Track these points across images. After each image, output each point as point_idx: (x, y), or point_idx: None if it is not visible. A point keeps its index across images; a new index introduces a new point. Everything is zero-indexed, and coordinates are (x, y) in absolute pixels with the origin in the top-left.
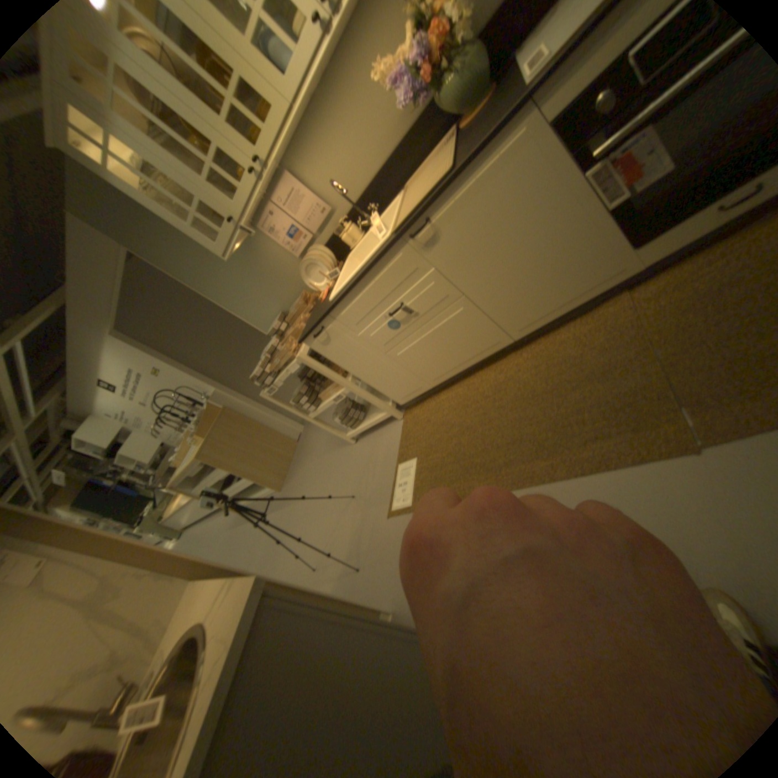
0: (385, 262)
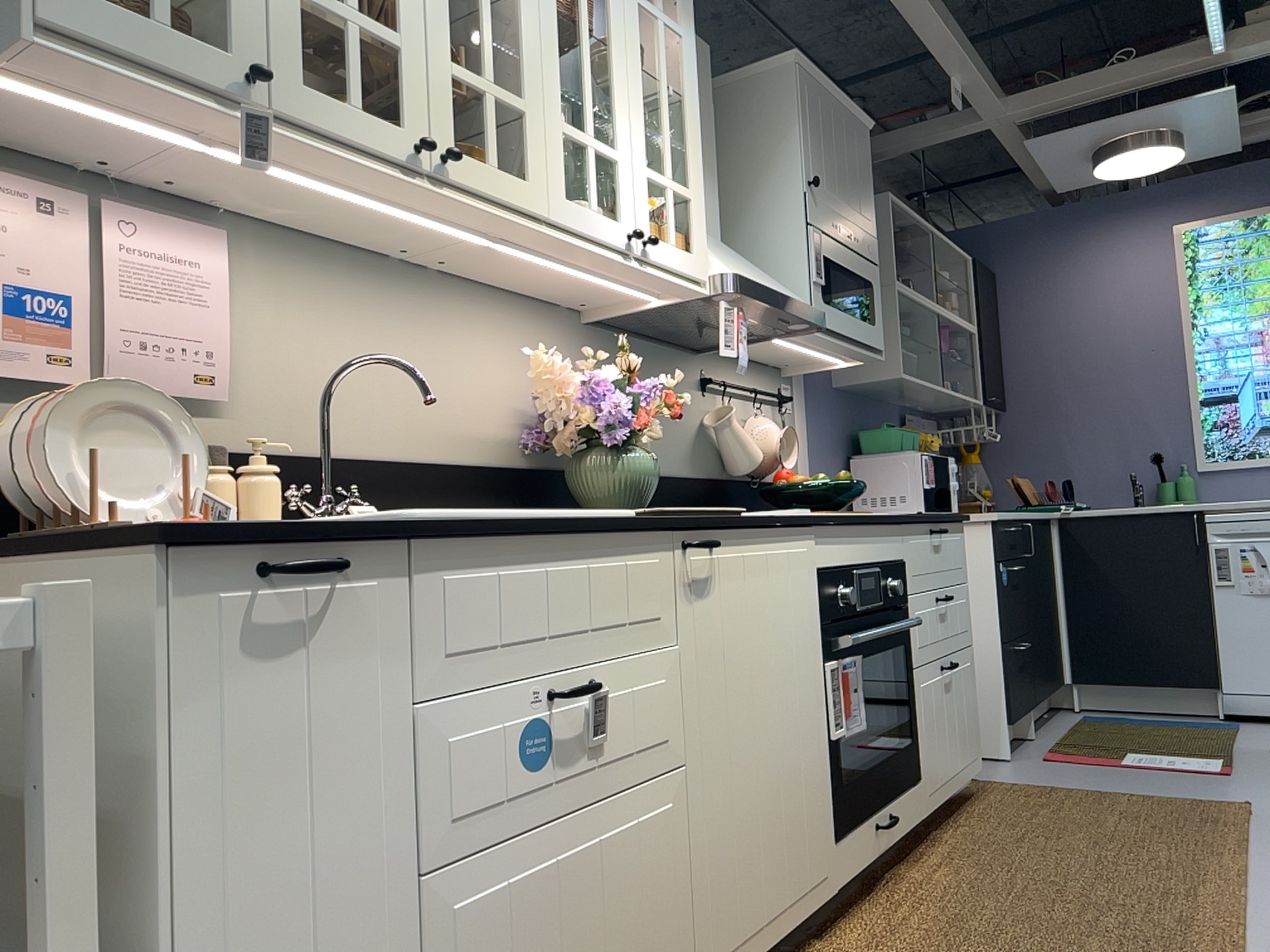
0: (626, 545)
